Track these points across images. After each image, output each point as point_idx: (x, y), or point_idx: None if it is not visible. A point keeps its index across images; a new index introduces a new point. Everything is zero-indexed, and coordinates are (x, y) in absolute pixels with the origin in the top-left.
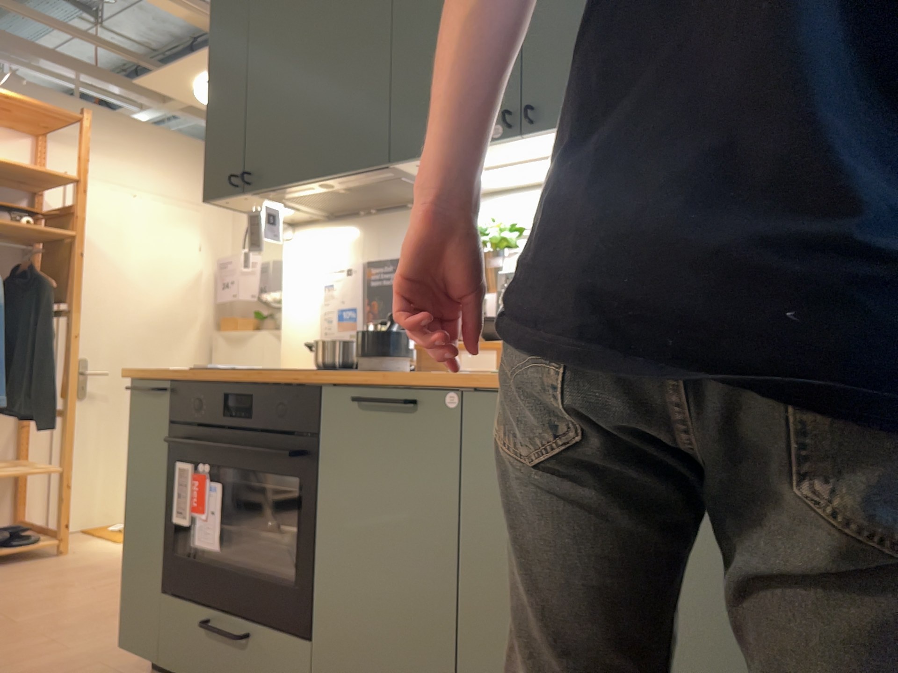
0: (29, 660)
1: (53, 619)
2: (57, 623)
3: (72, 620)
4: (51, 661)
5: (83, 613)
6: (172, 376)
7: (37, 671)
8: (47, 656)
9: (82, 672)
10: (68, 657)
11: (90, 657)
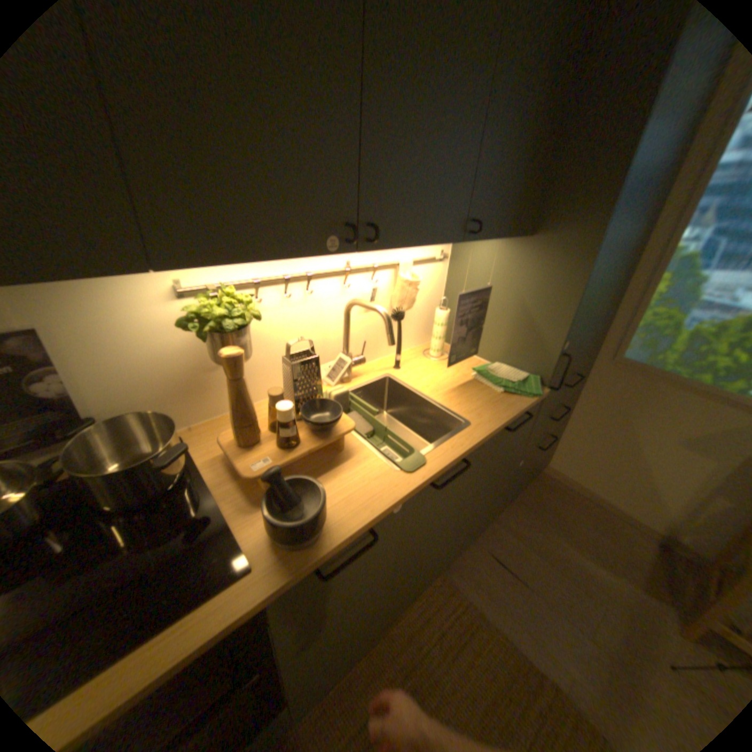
0: None
1: None
2: None
3: None
4: None
5: None
6: None
7: None
8: None
9: None
10: None
11: None
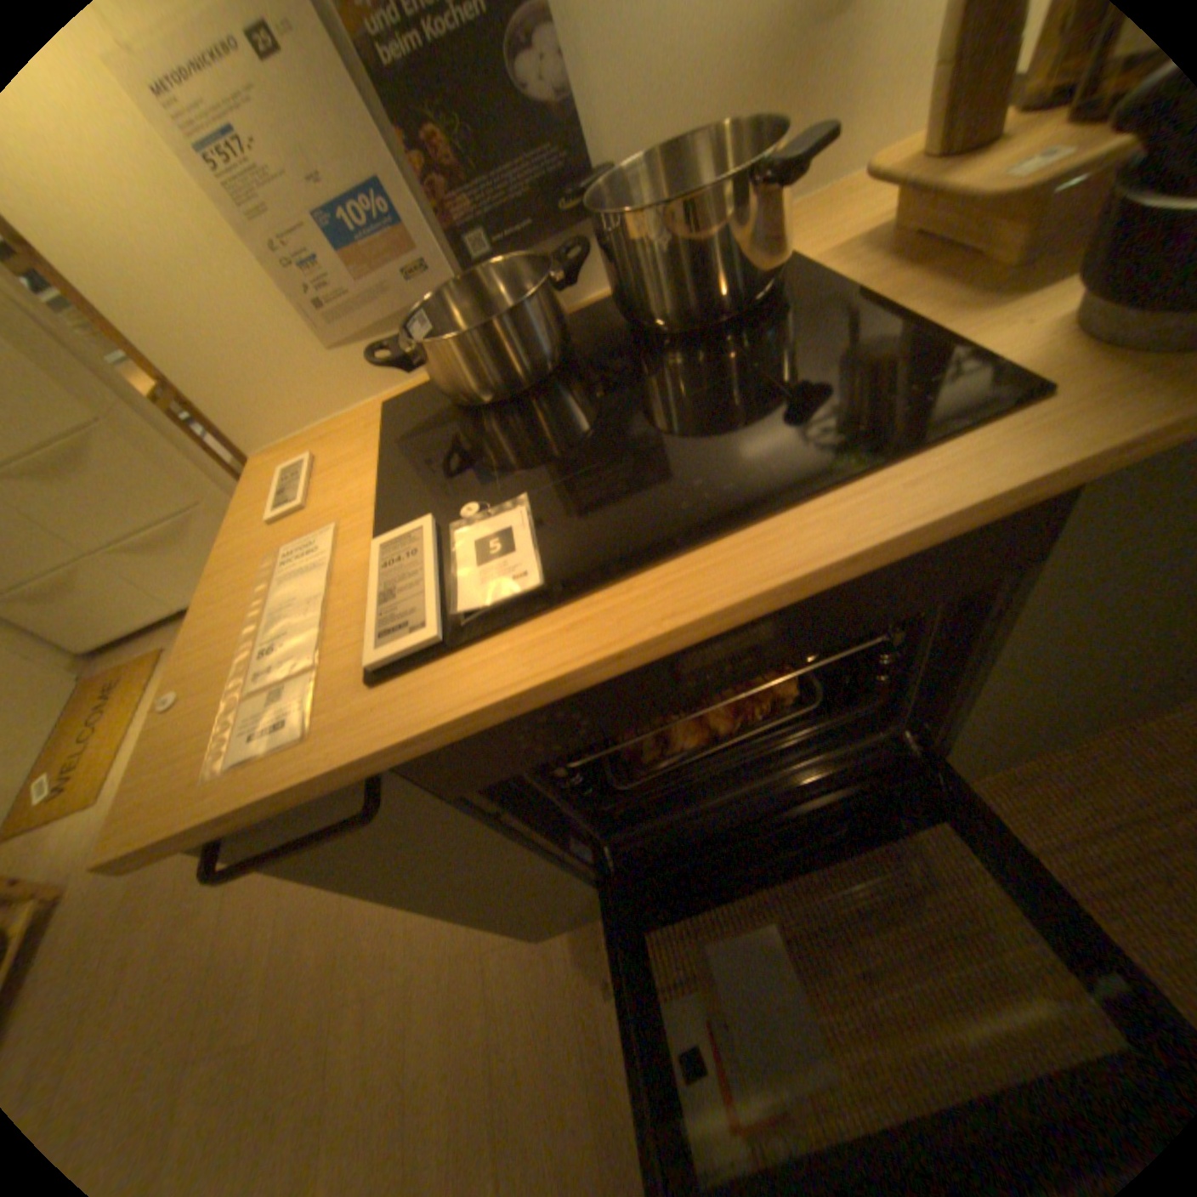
0: (397, 1048)
1: (283, 973)
2: (300, 971)
3: (307, 946)
4: (422, 1015)
5: (297, 924)
6: (365, 745)
7: (439, 1045)
8: (402, 1017)
9: (488, 981)
10: (426, 986)
11: (449, 956)
